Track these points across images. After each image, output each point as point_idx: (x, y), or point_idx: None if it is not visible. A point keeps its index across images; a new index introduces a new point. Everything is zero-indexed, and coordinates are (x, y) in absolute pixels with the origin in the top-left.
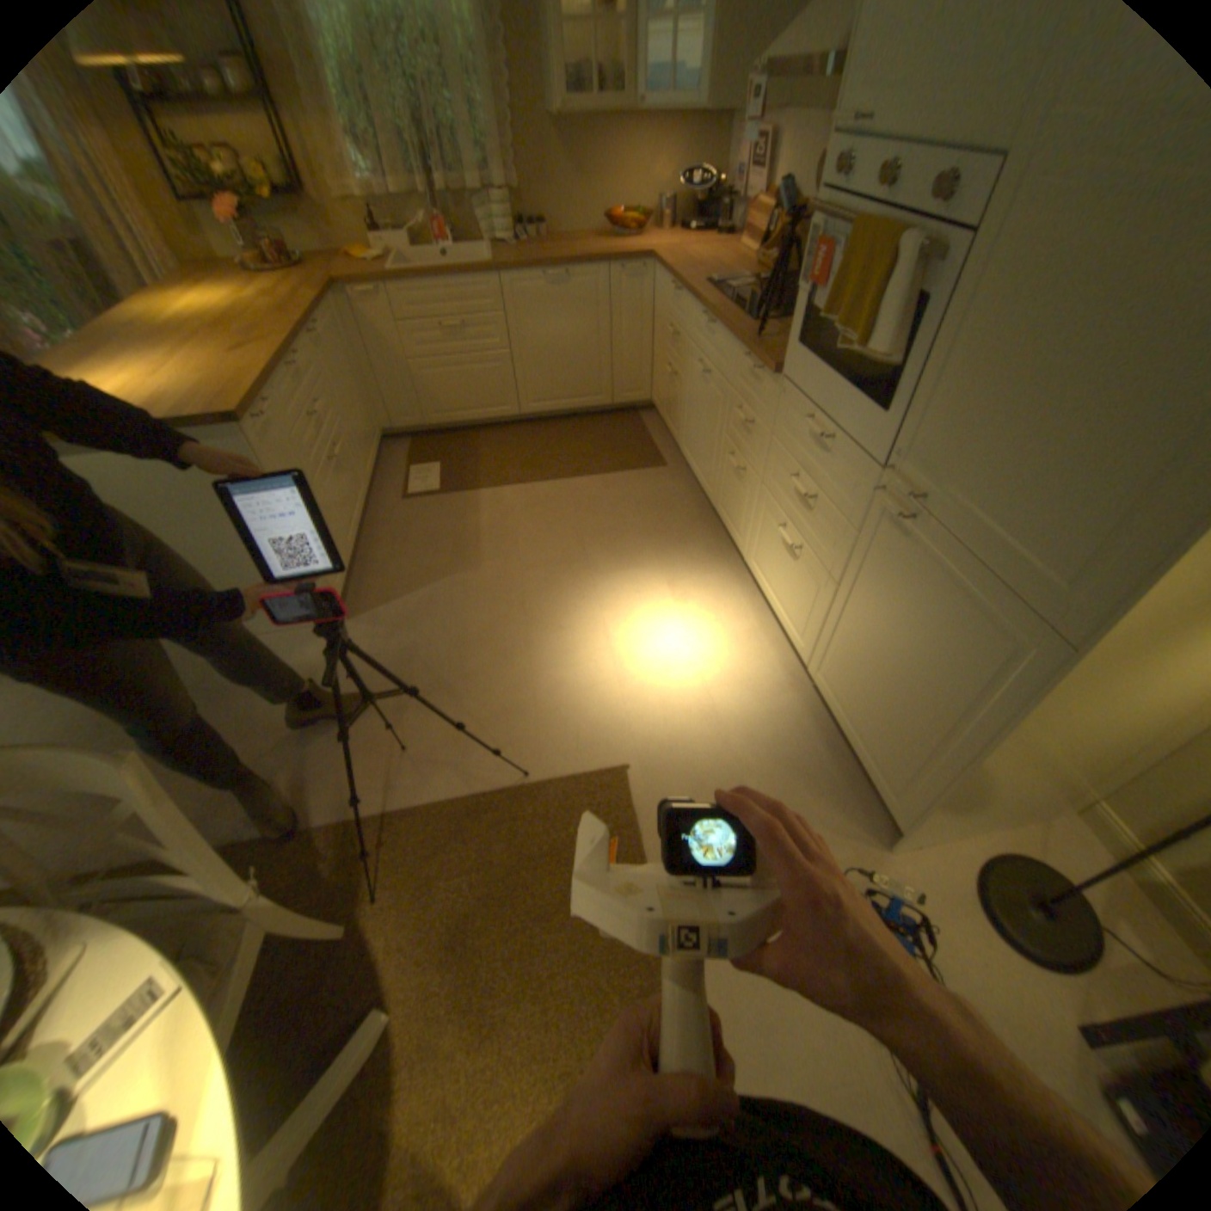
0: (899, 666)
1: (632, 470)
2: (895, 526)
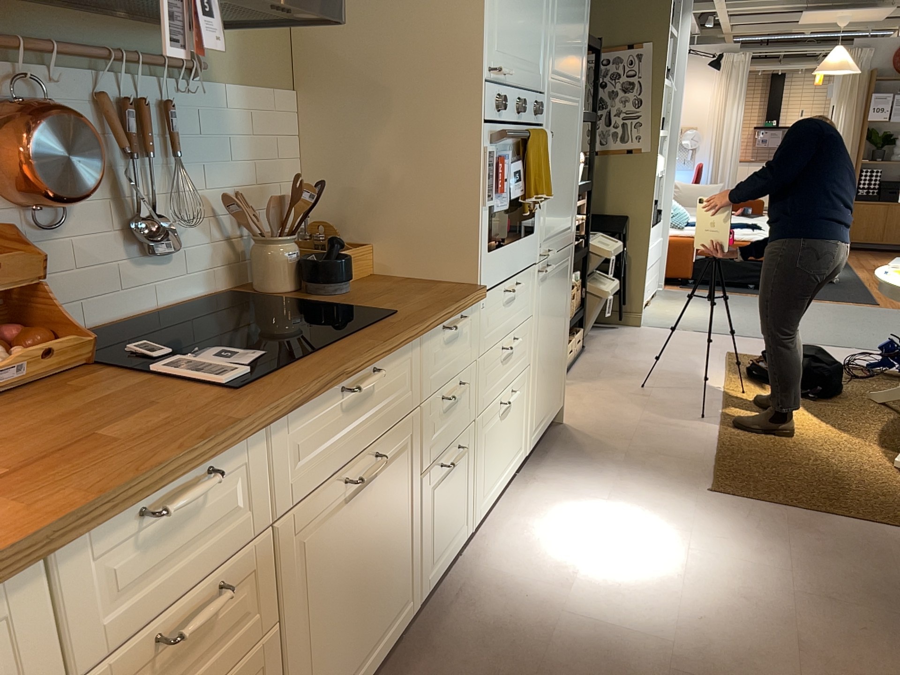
0: (554, 335)
1: None
2: (545, 277)
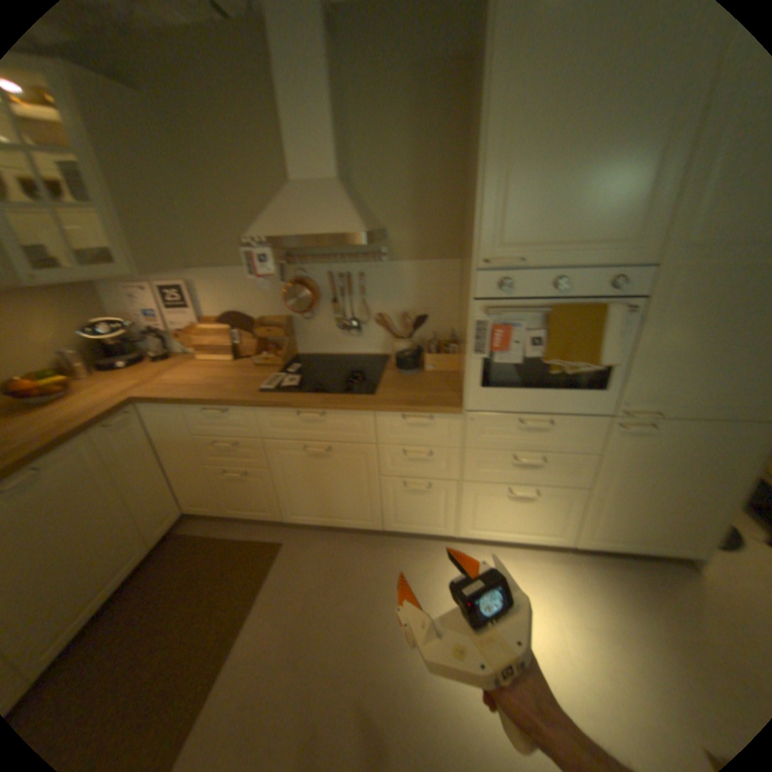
0: (674, 491)
1: (266, 575)
2: (642, 434)
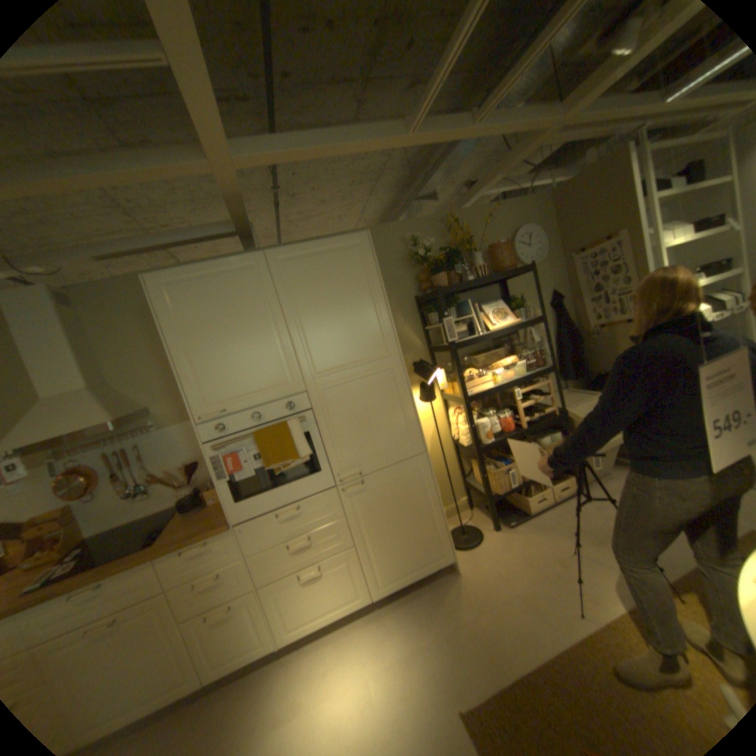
0: (402, 521)
1: None
2: (358, 491)
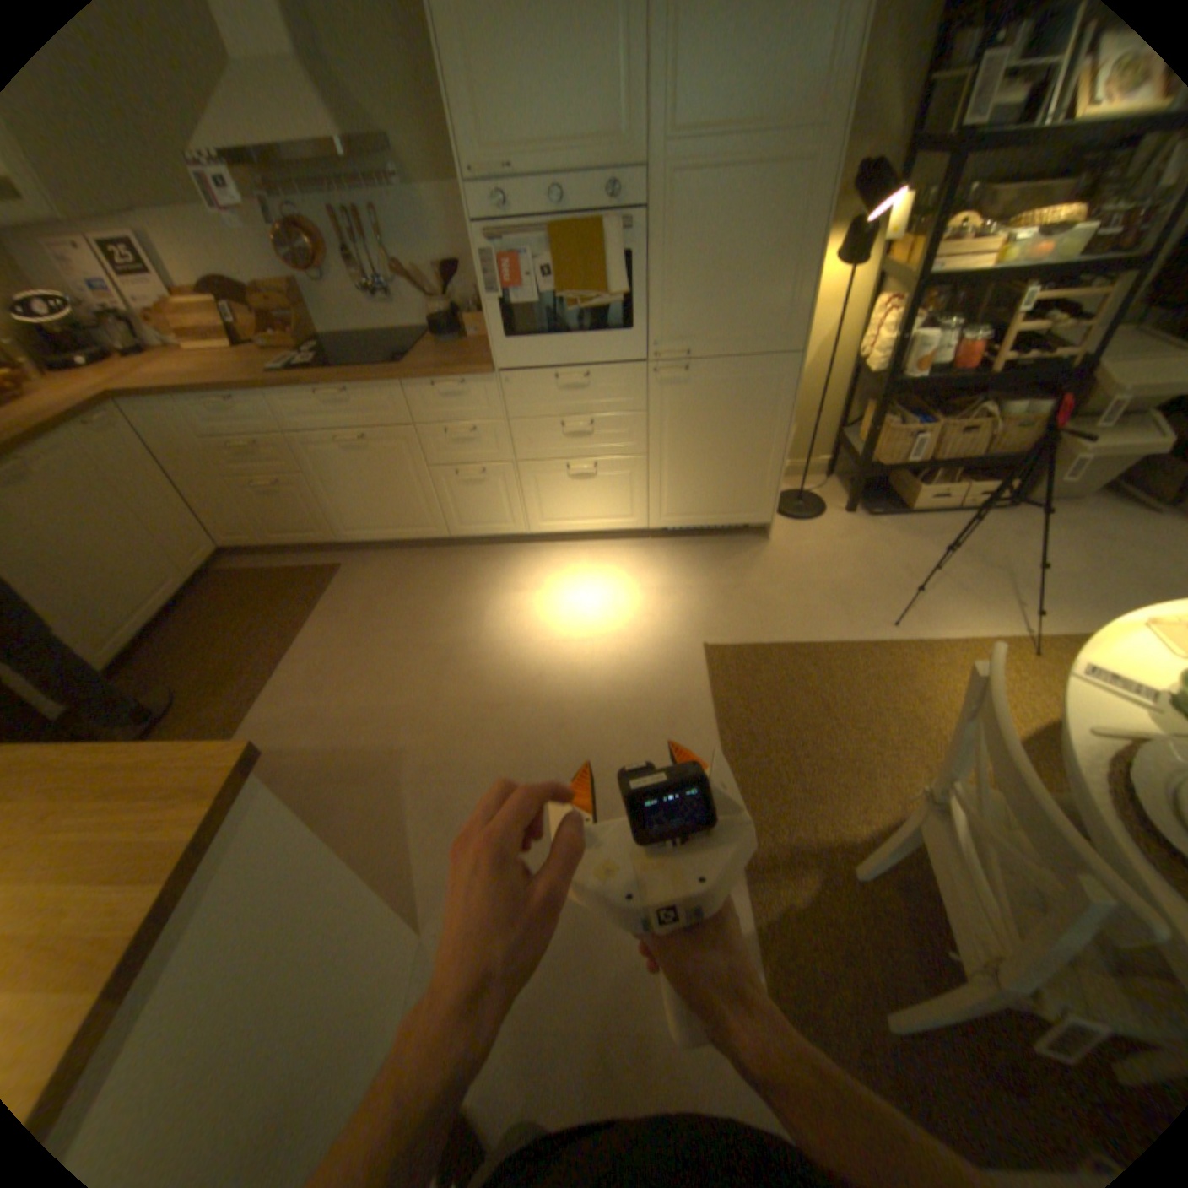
0: (721, 446)
1: (322, 590)
2: (676, 381)
